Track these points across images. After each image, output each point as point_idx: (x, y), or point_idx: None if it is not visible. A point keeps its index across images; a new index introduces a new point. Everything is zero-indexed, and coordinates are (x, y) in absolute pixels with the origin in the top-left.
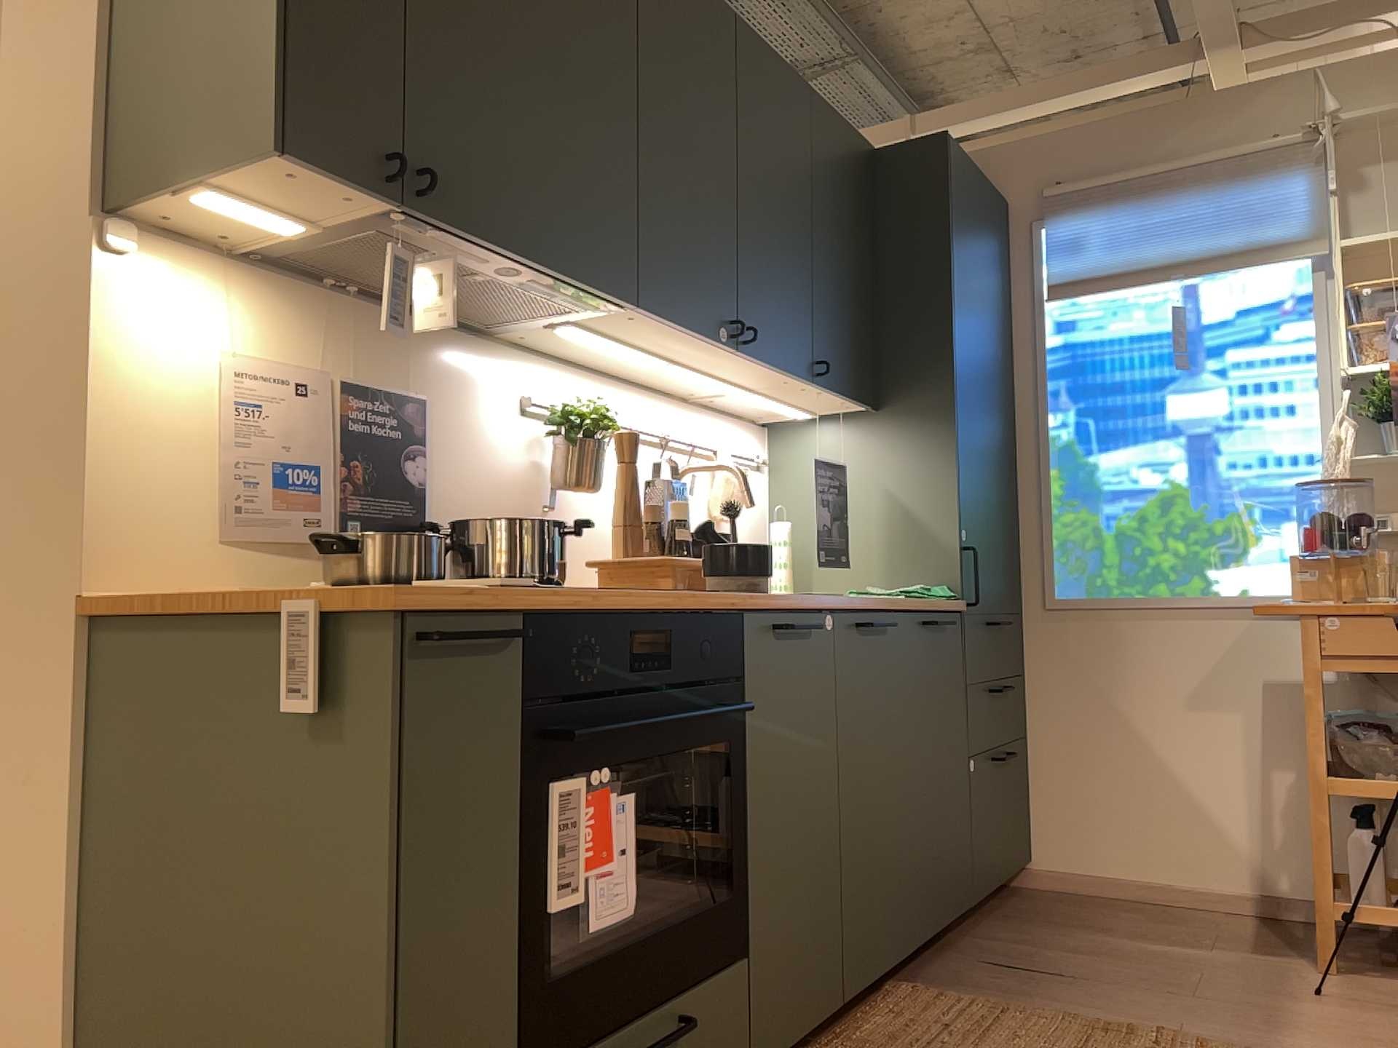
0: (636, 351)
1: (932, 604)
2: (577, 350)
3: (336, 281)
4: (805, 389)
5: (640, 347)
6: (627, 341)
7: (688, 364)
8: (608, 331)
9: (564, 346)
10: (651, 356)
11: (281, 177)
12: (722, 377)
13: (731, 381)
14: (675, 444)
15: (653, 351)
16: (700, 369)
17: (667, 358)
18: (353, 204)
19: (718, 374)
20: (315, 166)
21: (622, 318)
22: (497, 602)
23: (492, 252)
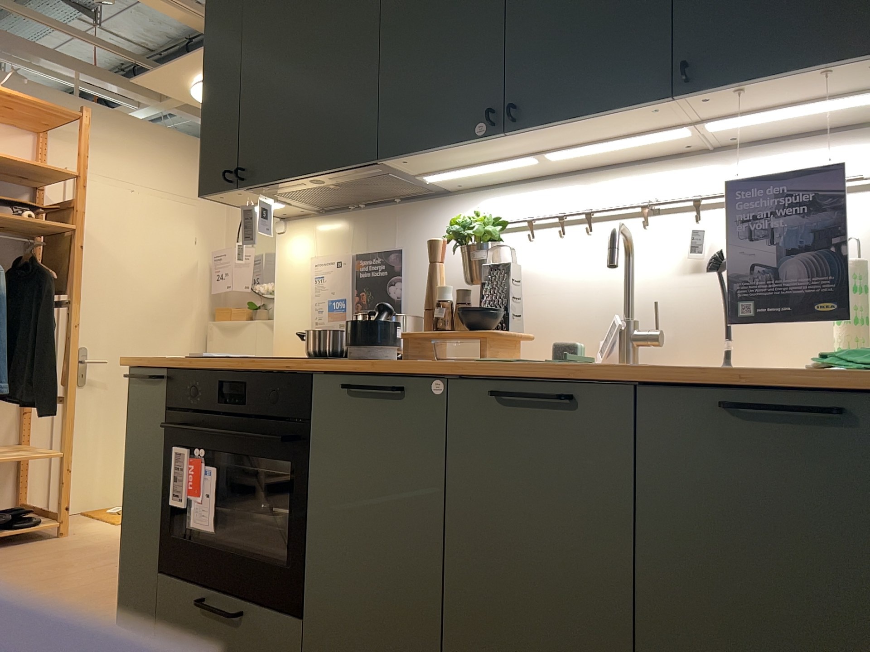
0: (496, 165)
1: (798, 377)
2: (509, 174)
3: (350, 205)
4: (715, 101)
5: (487, 162)
6: (471, 165)
7: (555, 150)
8: (449, 167)
9: (494, 176)
10: (509, 162)
11: (225, 199)
12: (613, 139)
13: (632, 135)
14: (673, 206)
15: (503, 159)
16: (573, 146)
17: (523, 156)
18: (246, 194)
19: (604, 139)
20: (213, 193)
21: (412, 163)
22: (153, 363)
23: (289, 182)
